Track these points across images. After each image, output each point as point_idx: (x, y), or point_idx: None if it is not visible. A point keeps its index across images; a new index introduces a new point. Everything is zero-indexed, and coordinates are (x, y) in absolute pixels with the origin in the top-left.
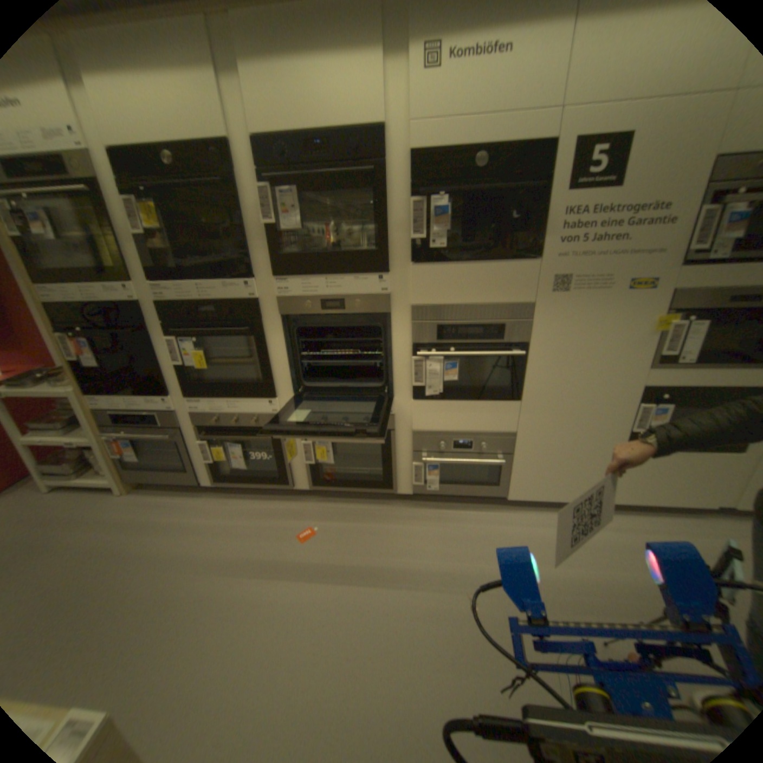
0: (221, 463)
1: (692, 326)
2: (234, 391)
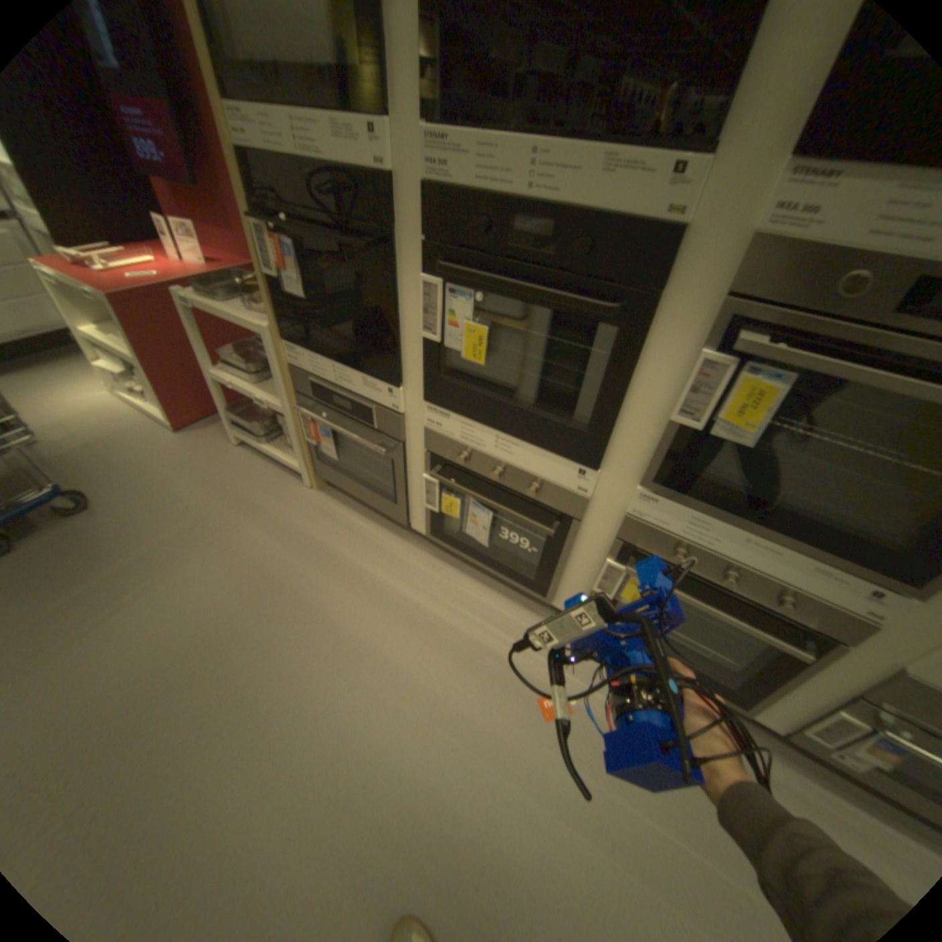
0: (450, 513)
1: None
2: (518, 424)
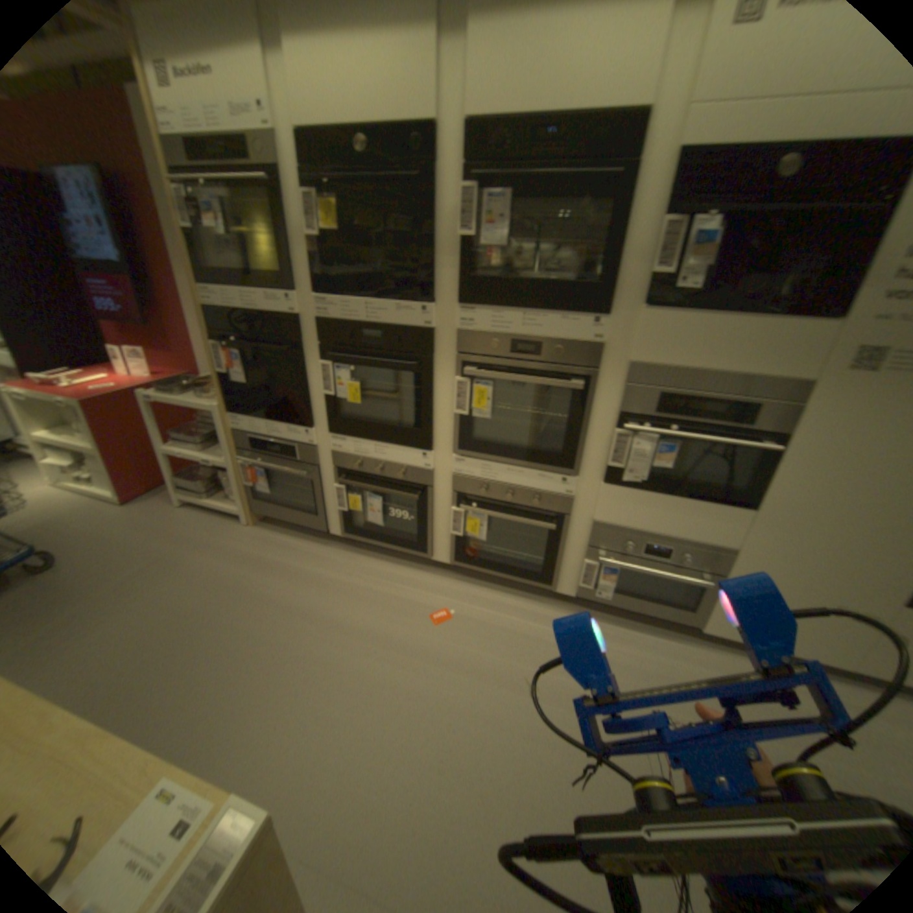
0: (354, 513)
1: None
2: (384, 435)
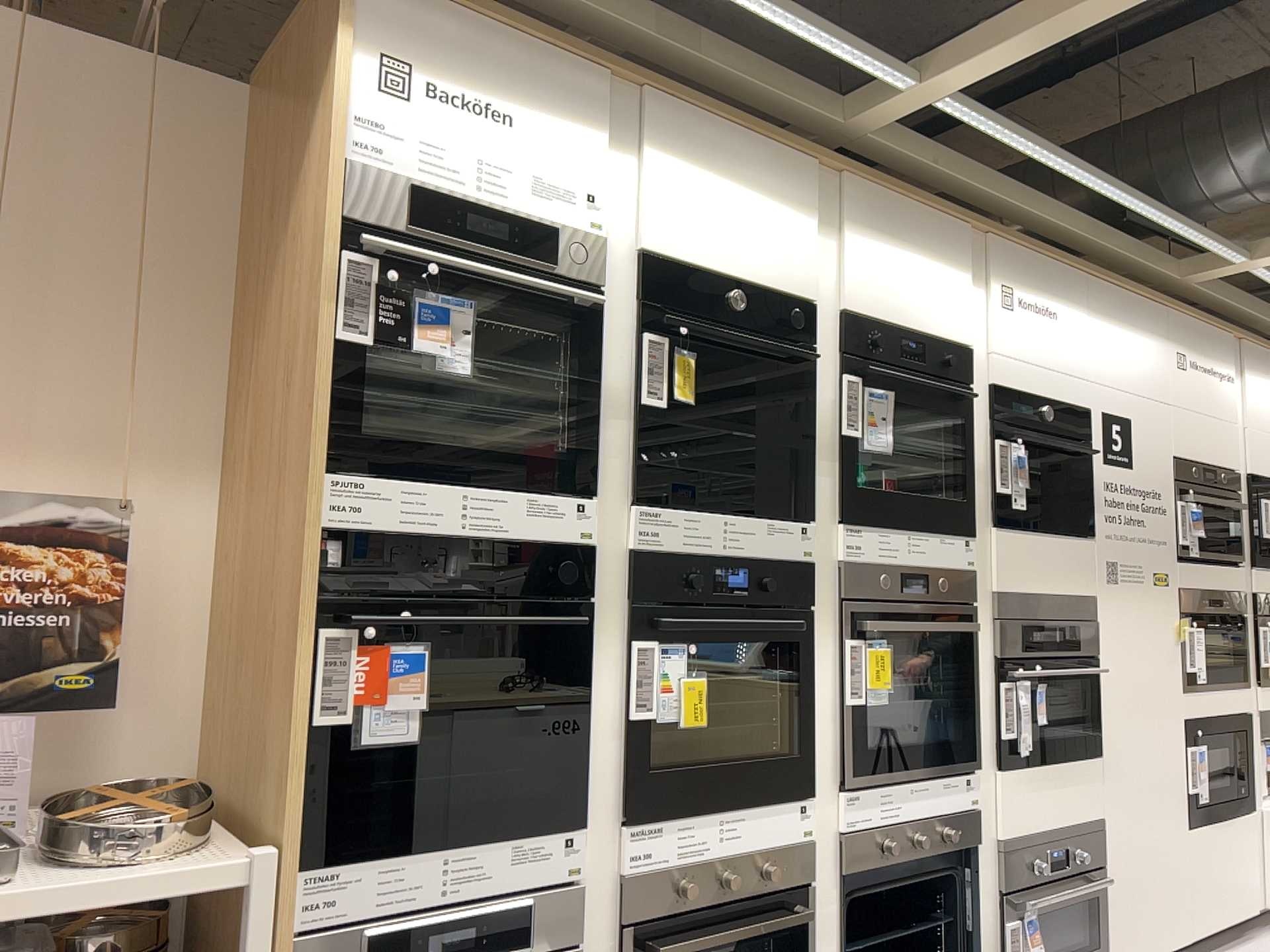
0: None
1: (1194, 633)
2: (741, 784)
